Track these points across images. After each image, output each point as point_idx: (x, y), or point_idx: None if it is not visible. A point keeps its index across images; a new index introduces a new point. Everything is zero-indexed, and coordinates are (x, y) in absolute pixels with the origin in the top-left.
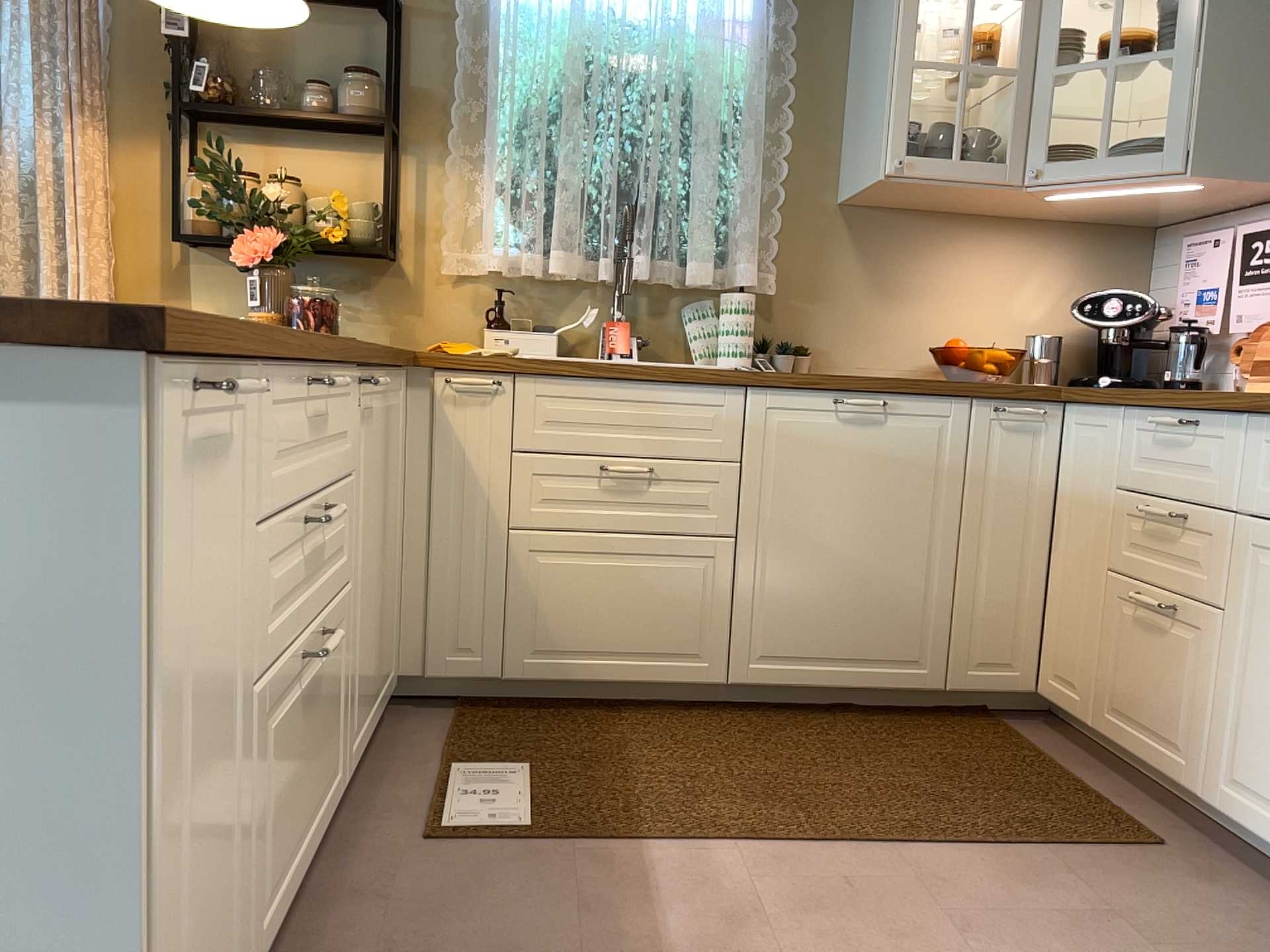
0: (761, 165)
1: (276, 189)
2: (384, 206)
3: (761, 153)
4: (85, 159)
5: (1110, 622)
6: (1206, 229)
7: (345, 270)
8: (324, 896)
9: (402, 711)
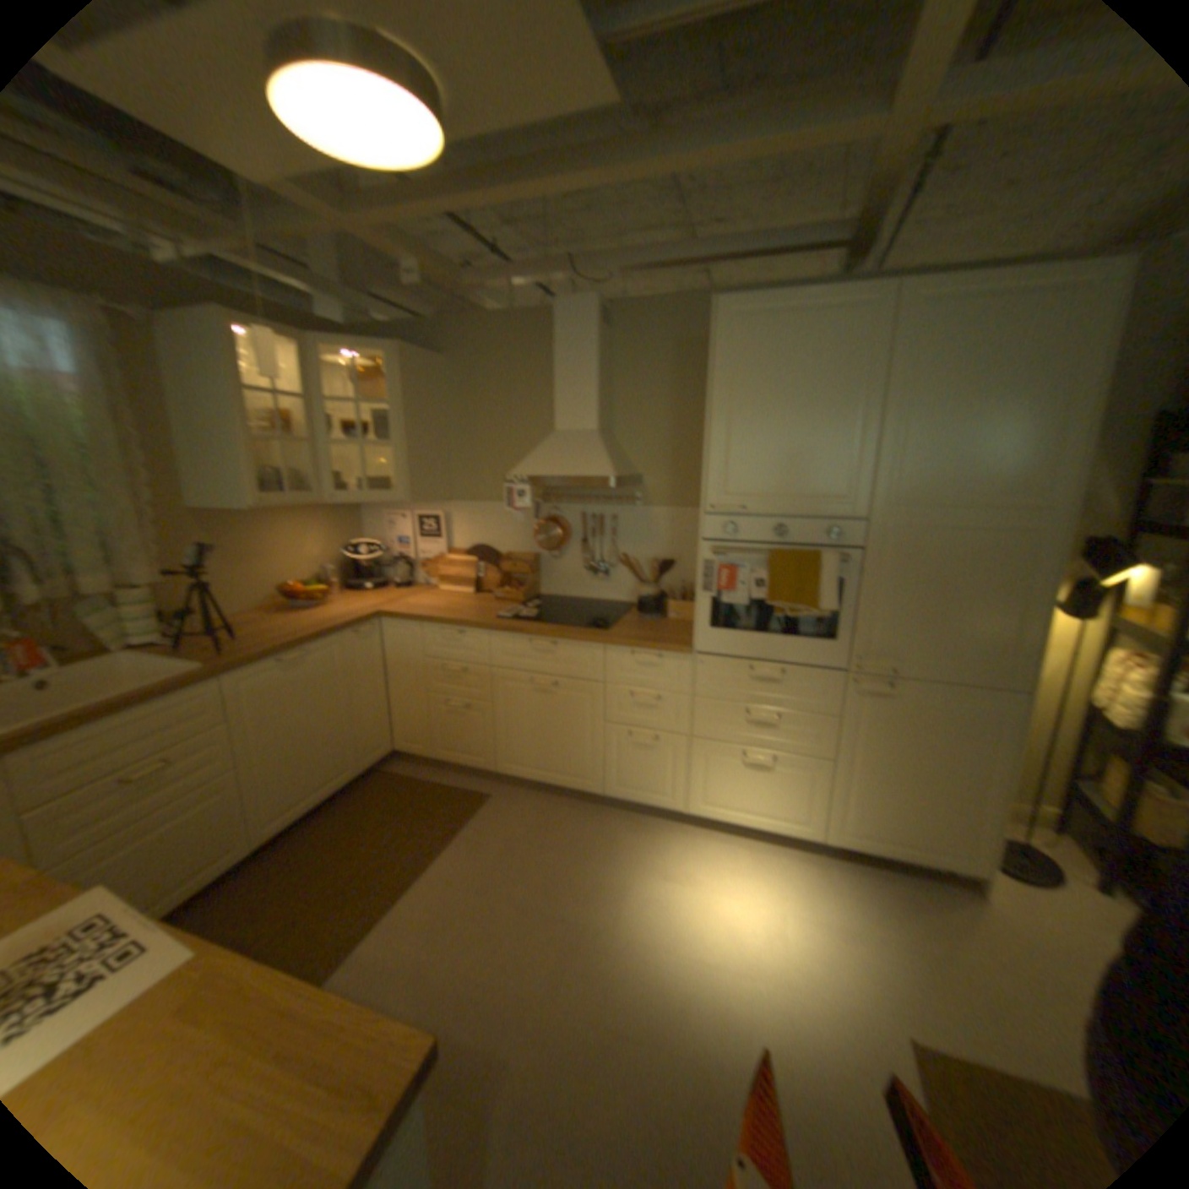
0: (120, 493)
1: None
2: None
3: (118, 484)
4: None
5: (434, 716)
6: (392, 507)
7: None
8: None
9: None
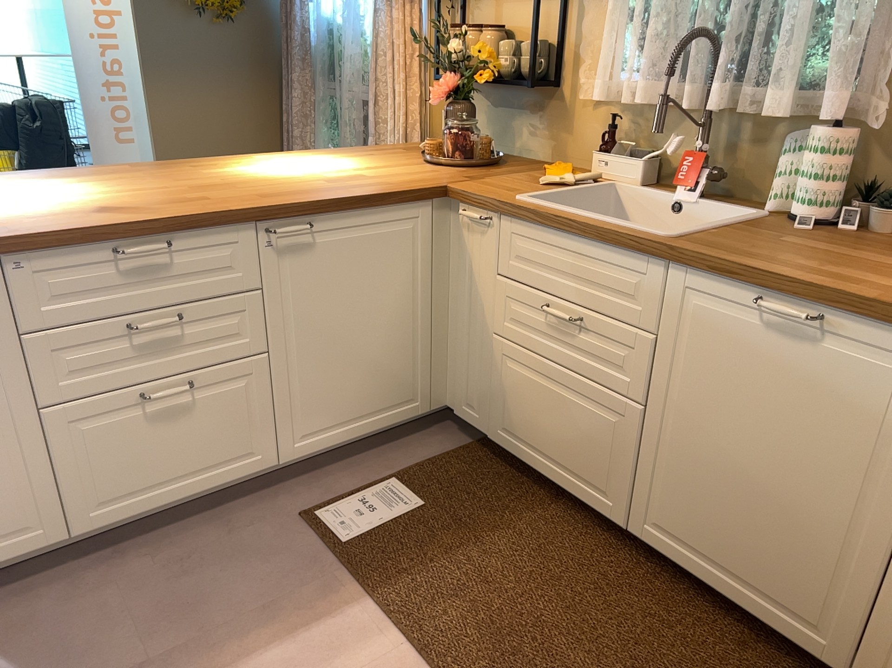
0: None
1: (454, 44)
2: (553, 41)
3: None
4: (400, 27)
5: None
6: None
7: (529, 96)
8: (226, 513)
9: (448, 427)
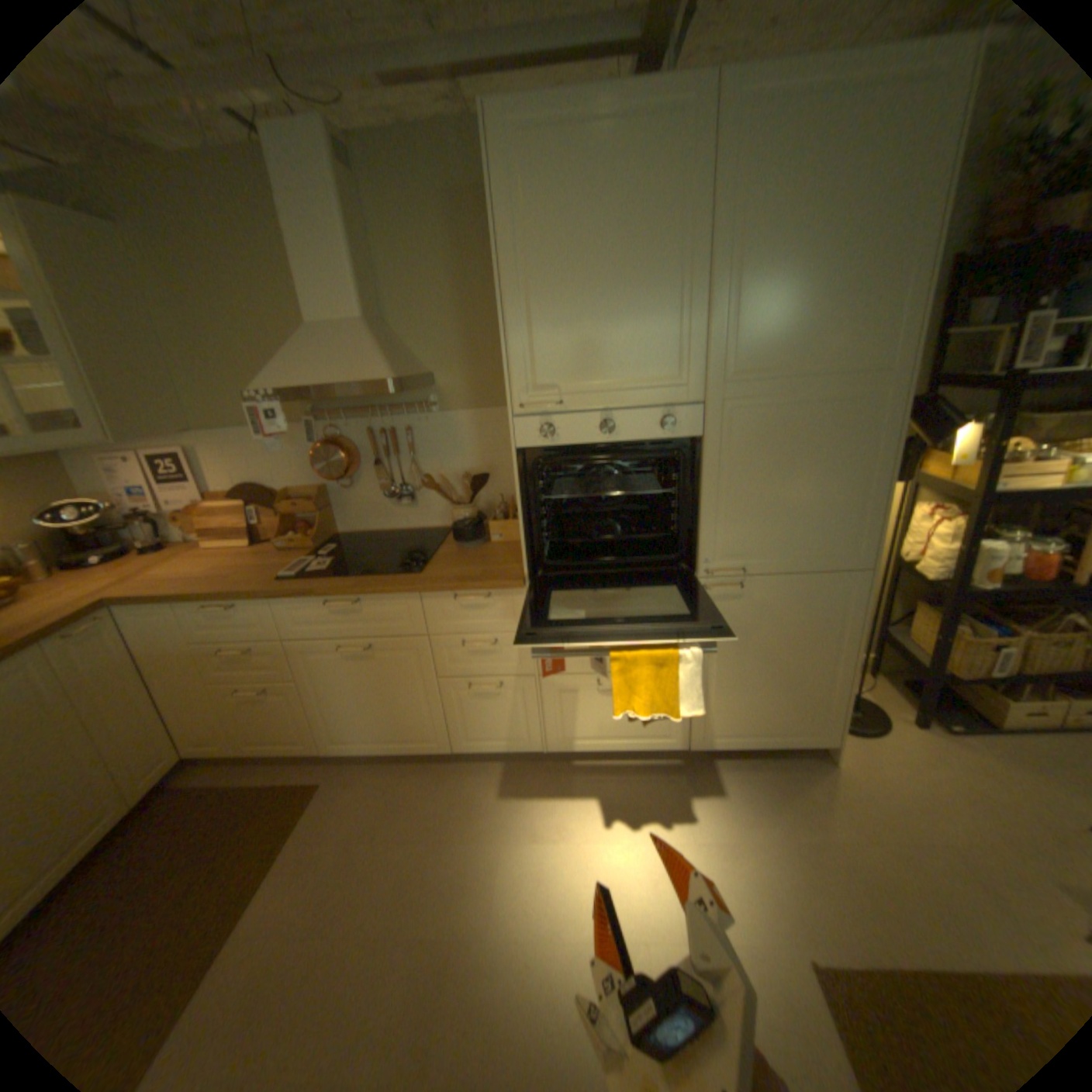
0: None
1: None
2: None
3: None
4: None
5: (220, 709)
6: (104, 448)
7: None
8: None
9: None
